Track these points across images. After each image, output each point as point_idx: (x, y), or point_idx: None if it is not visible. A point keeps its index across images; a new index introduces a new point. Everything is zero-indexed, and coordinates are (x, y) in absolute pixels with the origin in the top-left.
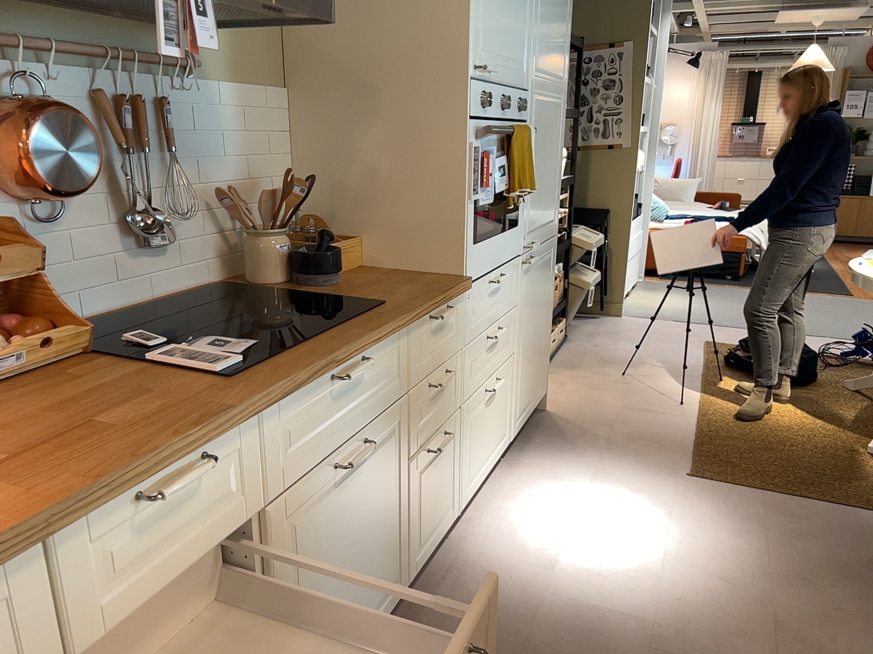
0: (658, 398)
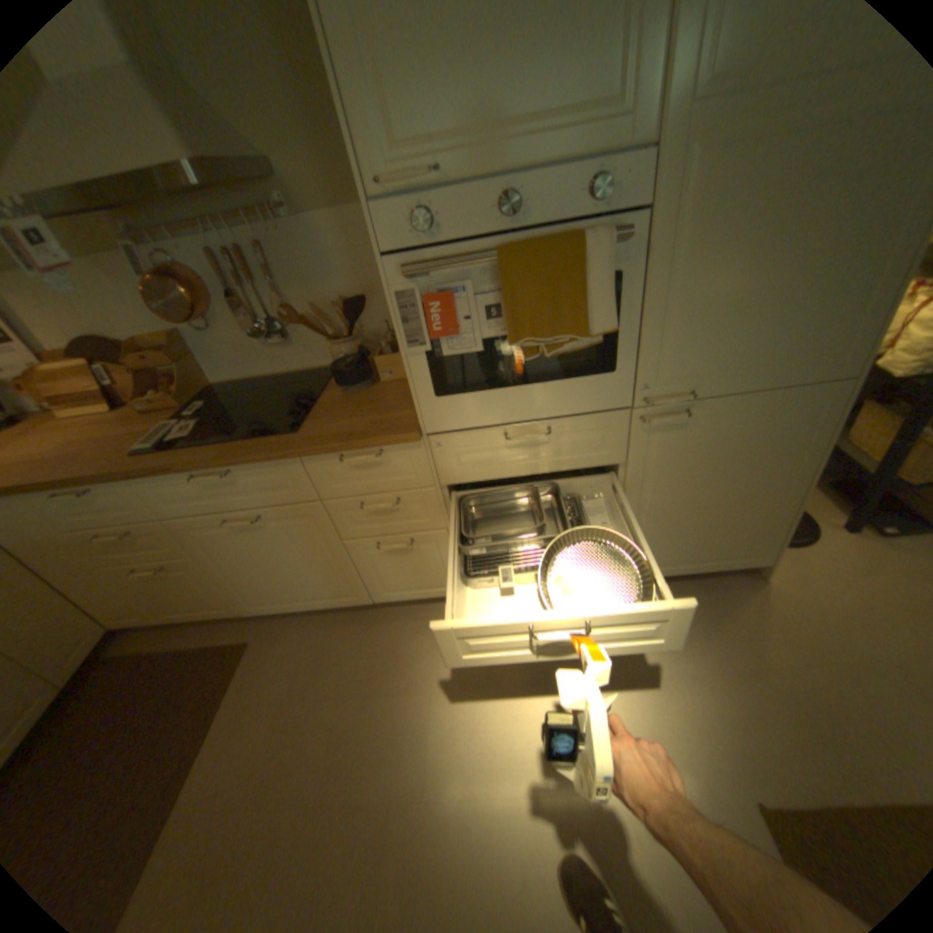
0: None
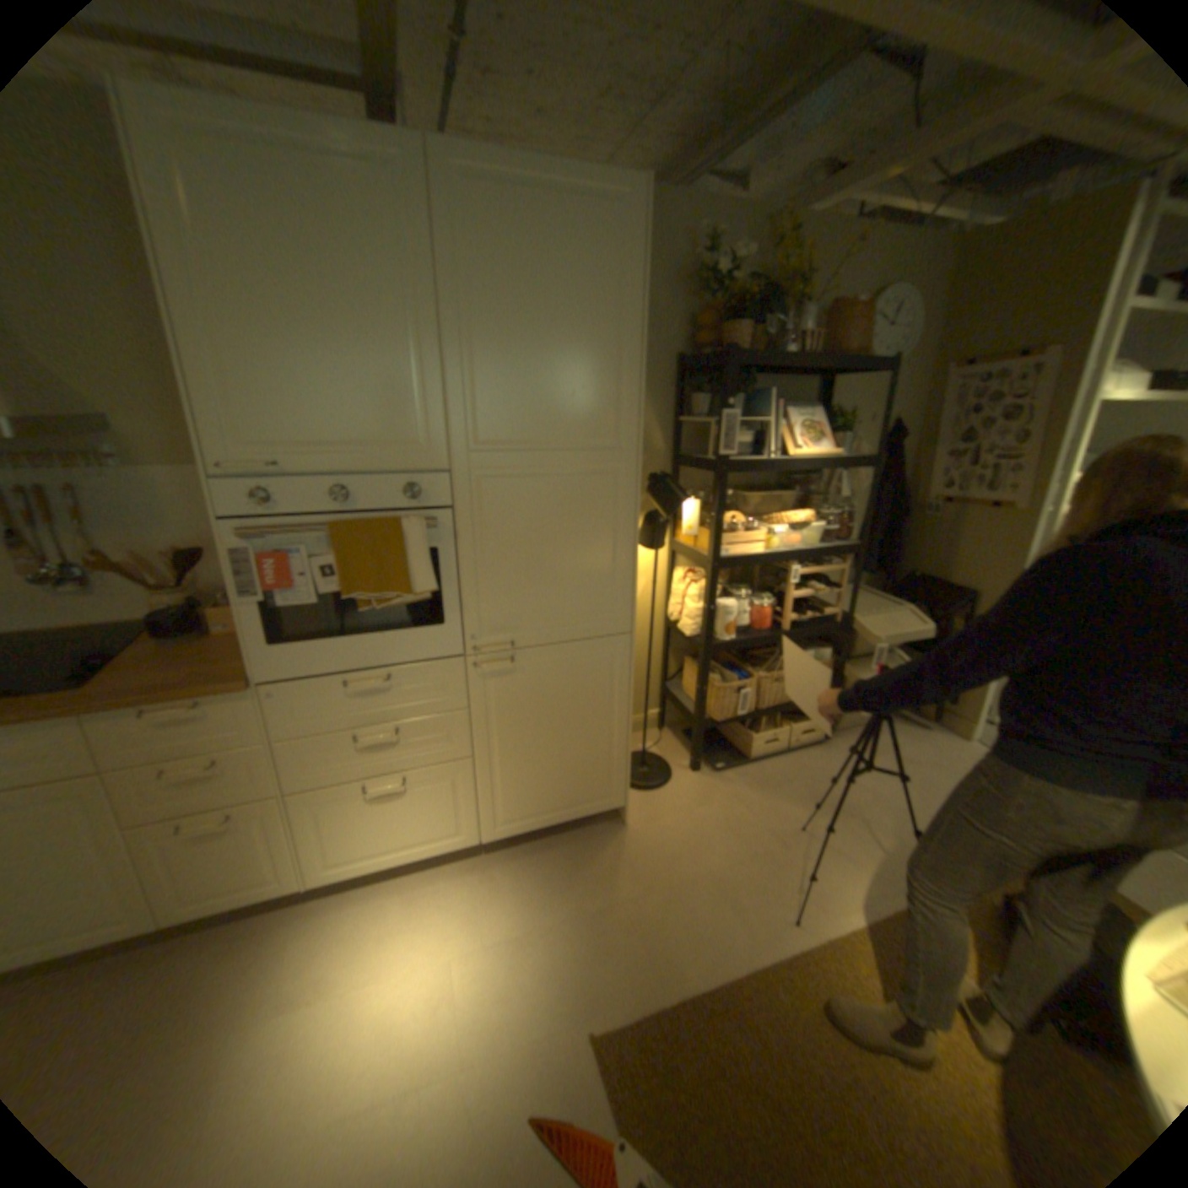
0: (784, 897)
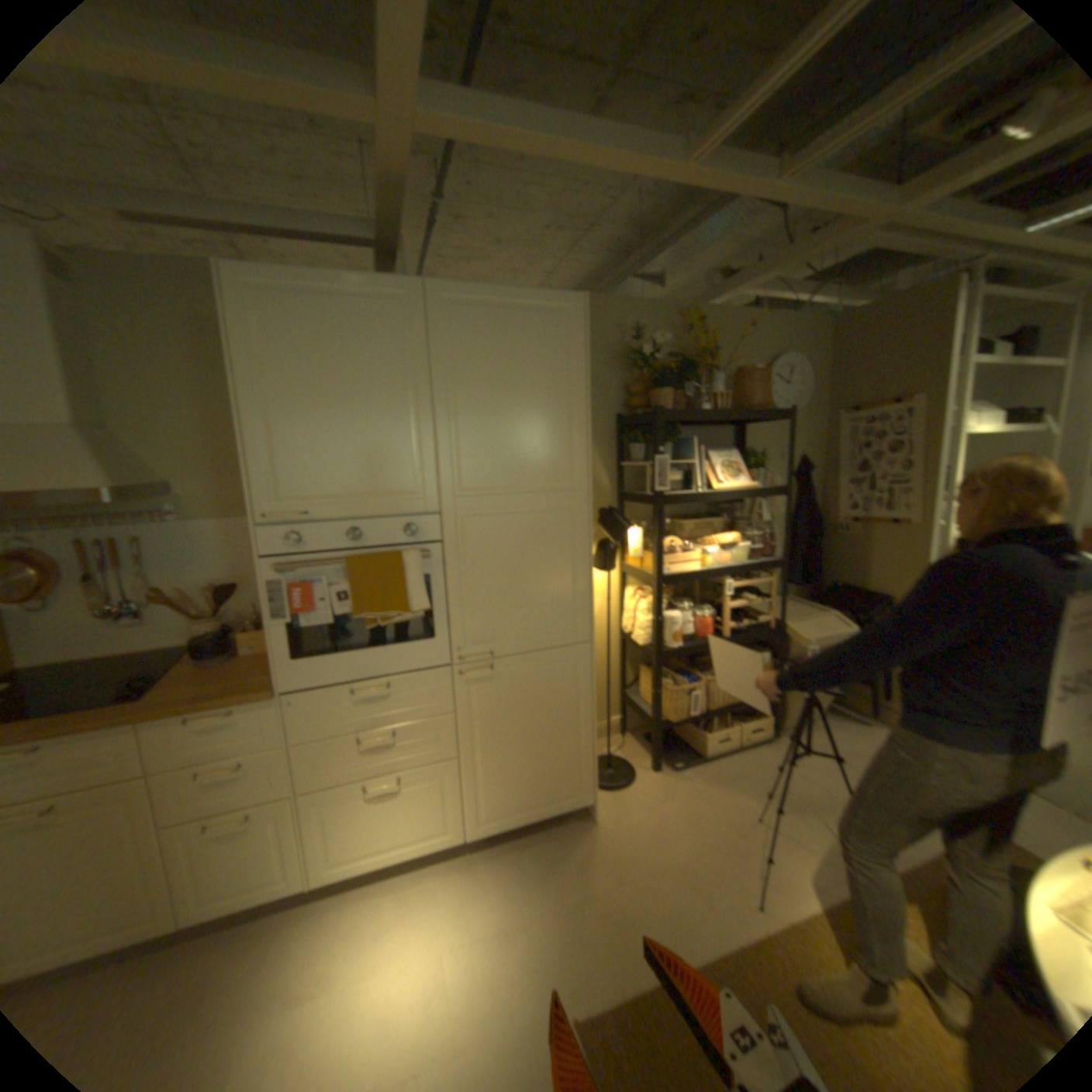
0: (747, 885)
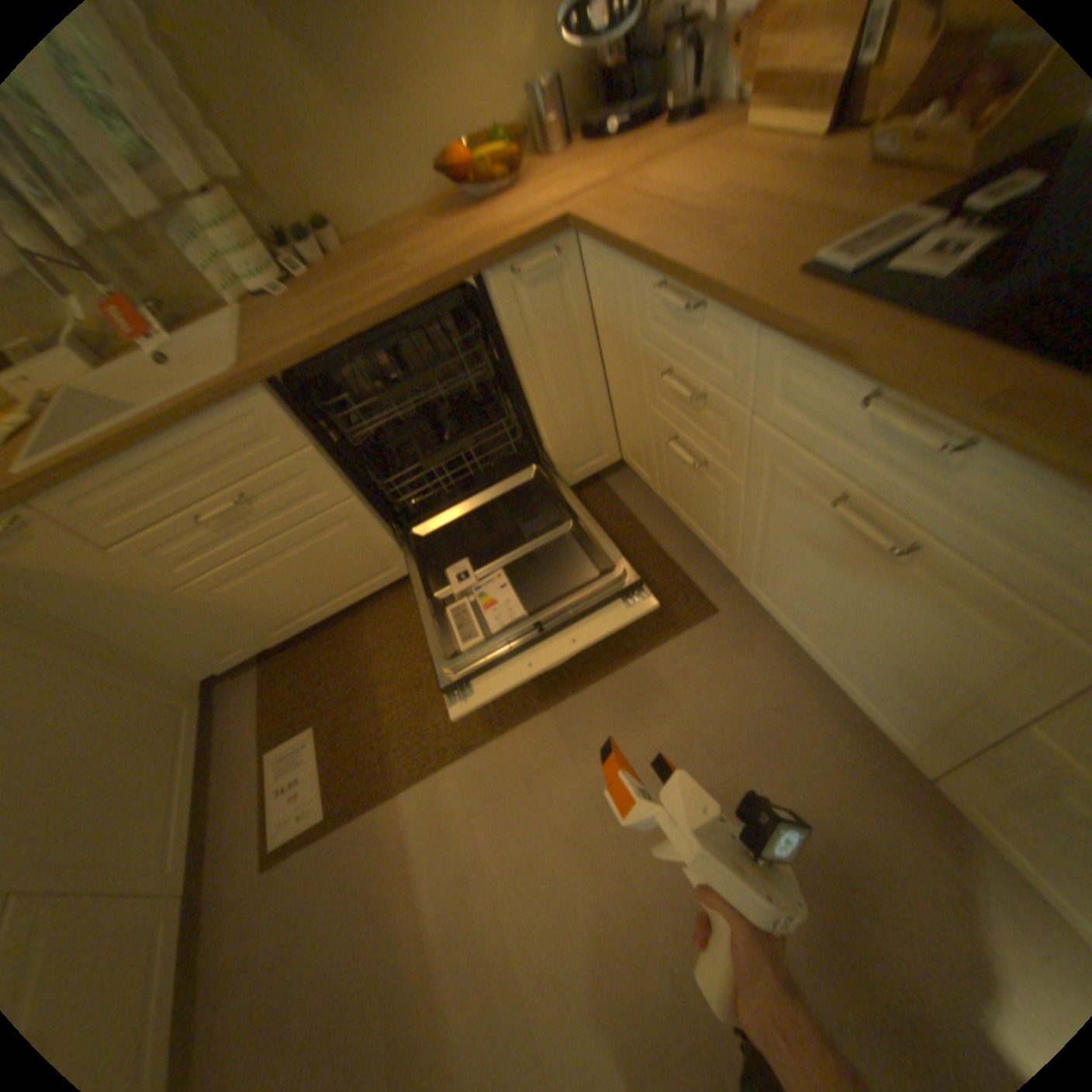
0: None
